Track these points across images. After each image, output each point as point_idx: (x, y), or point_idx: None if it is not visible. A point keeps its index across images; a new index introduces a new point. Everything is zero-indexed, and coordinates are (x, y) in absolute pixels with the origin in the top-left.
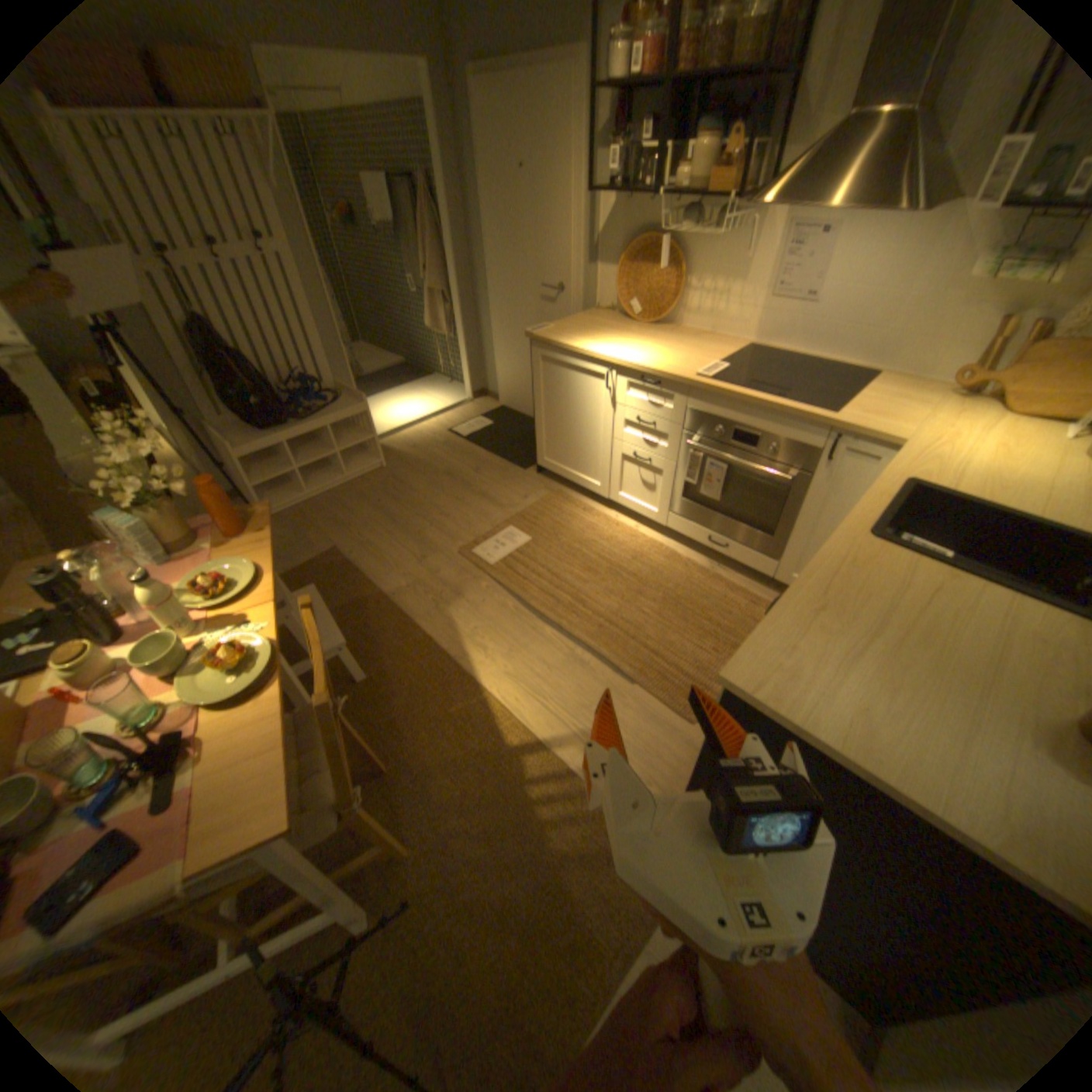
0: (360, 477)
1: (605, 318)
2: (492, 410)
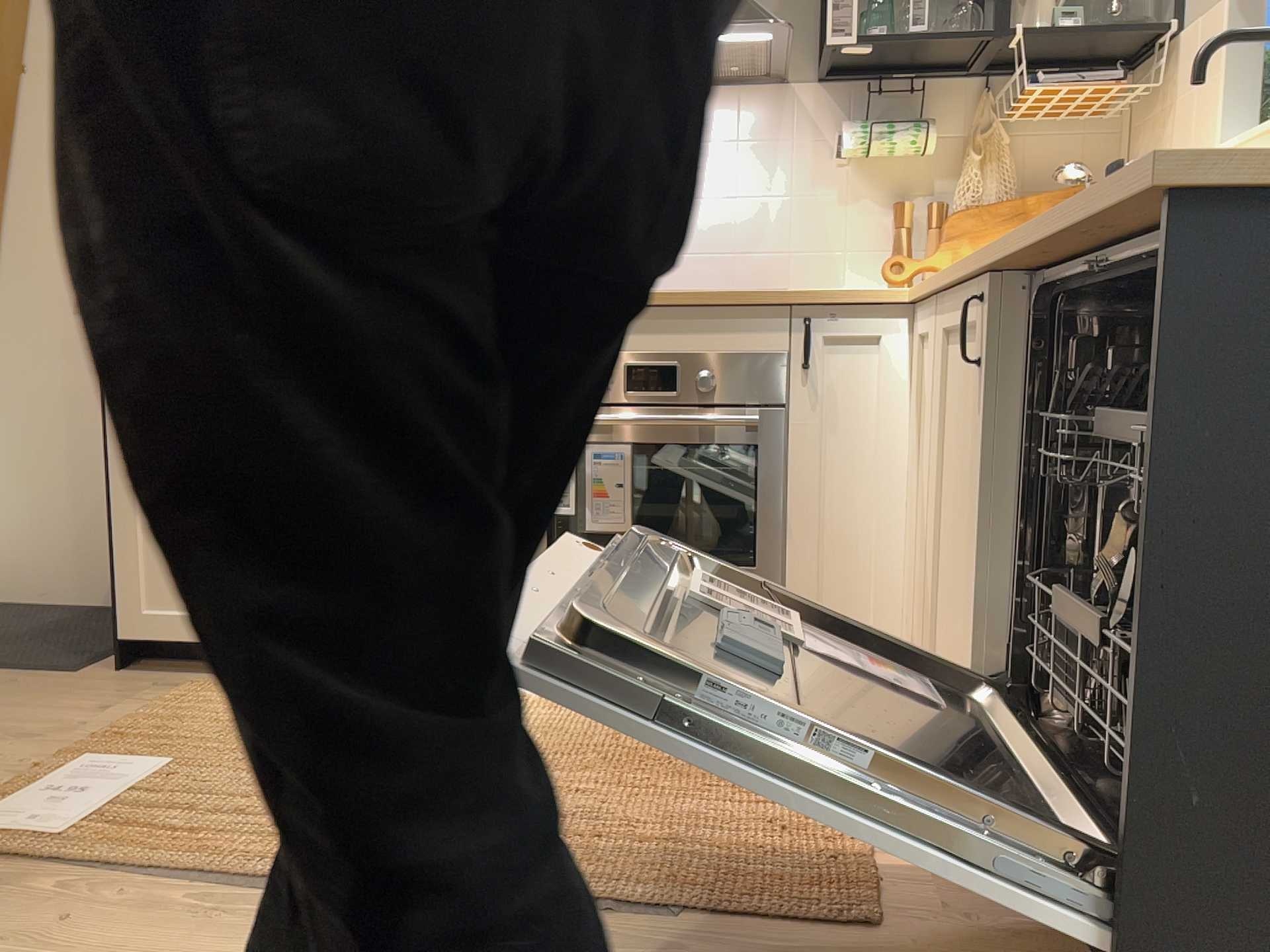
0: None
1: None
2: None
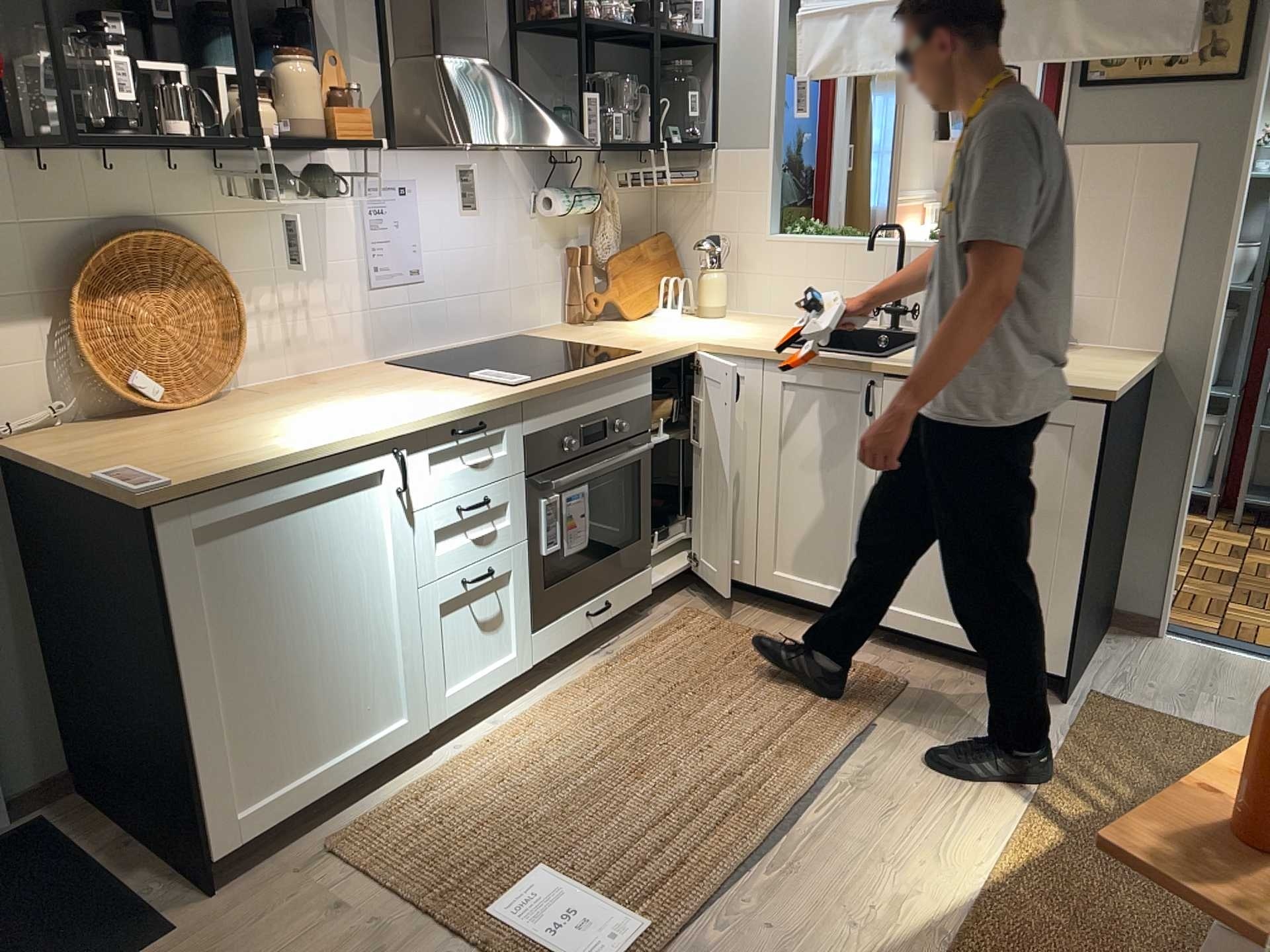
0: None
1: (96, 432)
2: None
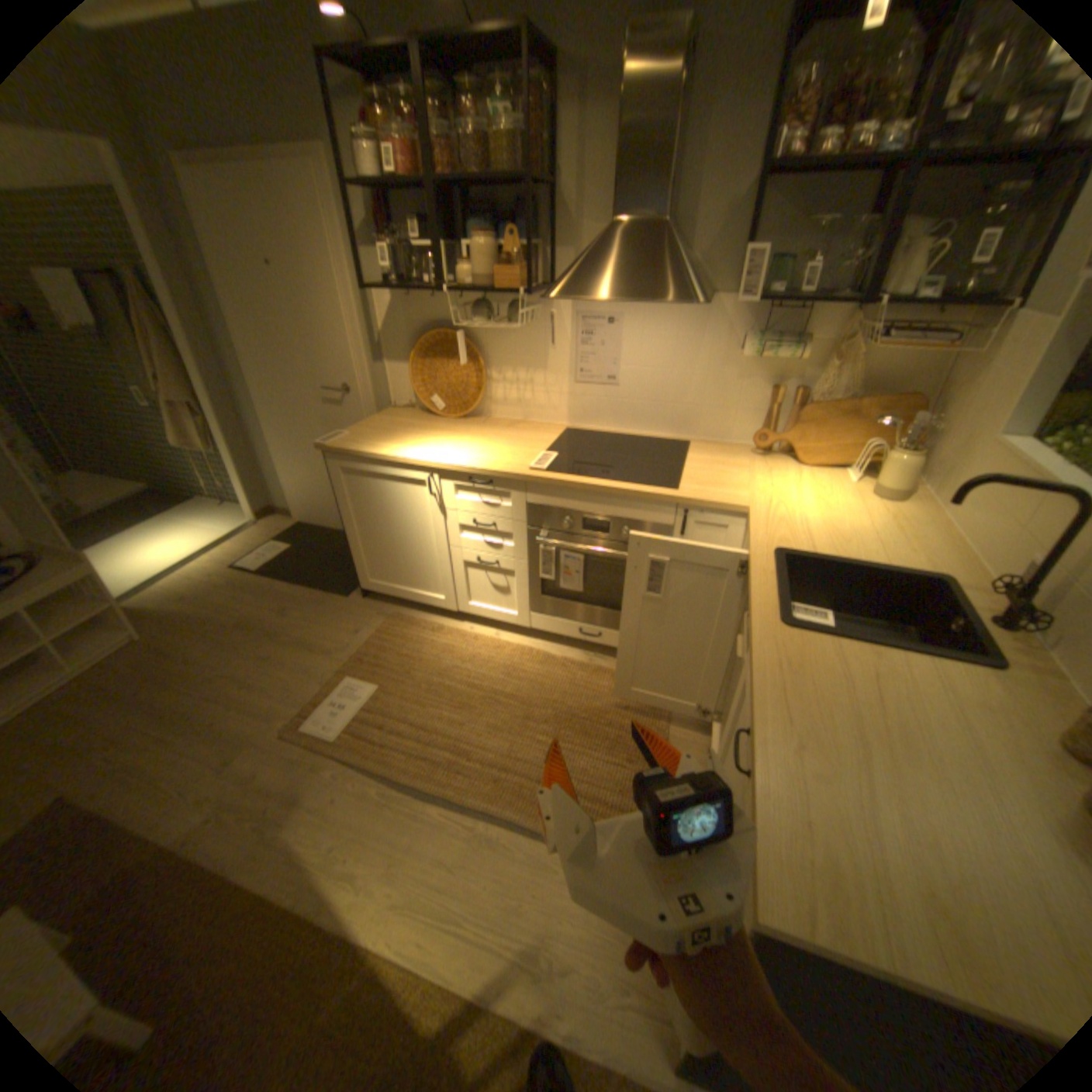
0: (98, 663)
1: (408, 416)
2: (287, 529)
